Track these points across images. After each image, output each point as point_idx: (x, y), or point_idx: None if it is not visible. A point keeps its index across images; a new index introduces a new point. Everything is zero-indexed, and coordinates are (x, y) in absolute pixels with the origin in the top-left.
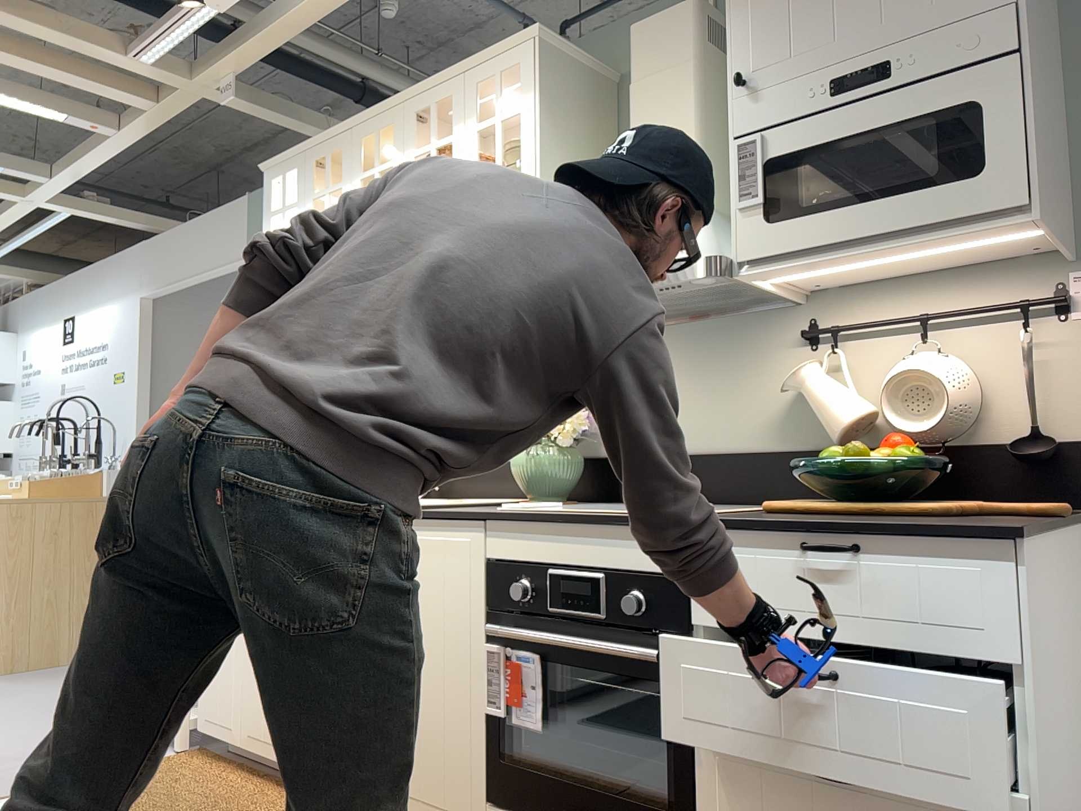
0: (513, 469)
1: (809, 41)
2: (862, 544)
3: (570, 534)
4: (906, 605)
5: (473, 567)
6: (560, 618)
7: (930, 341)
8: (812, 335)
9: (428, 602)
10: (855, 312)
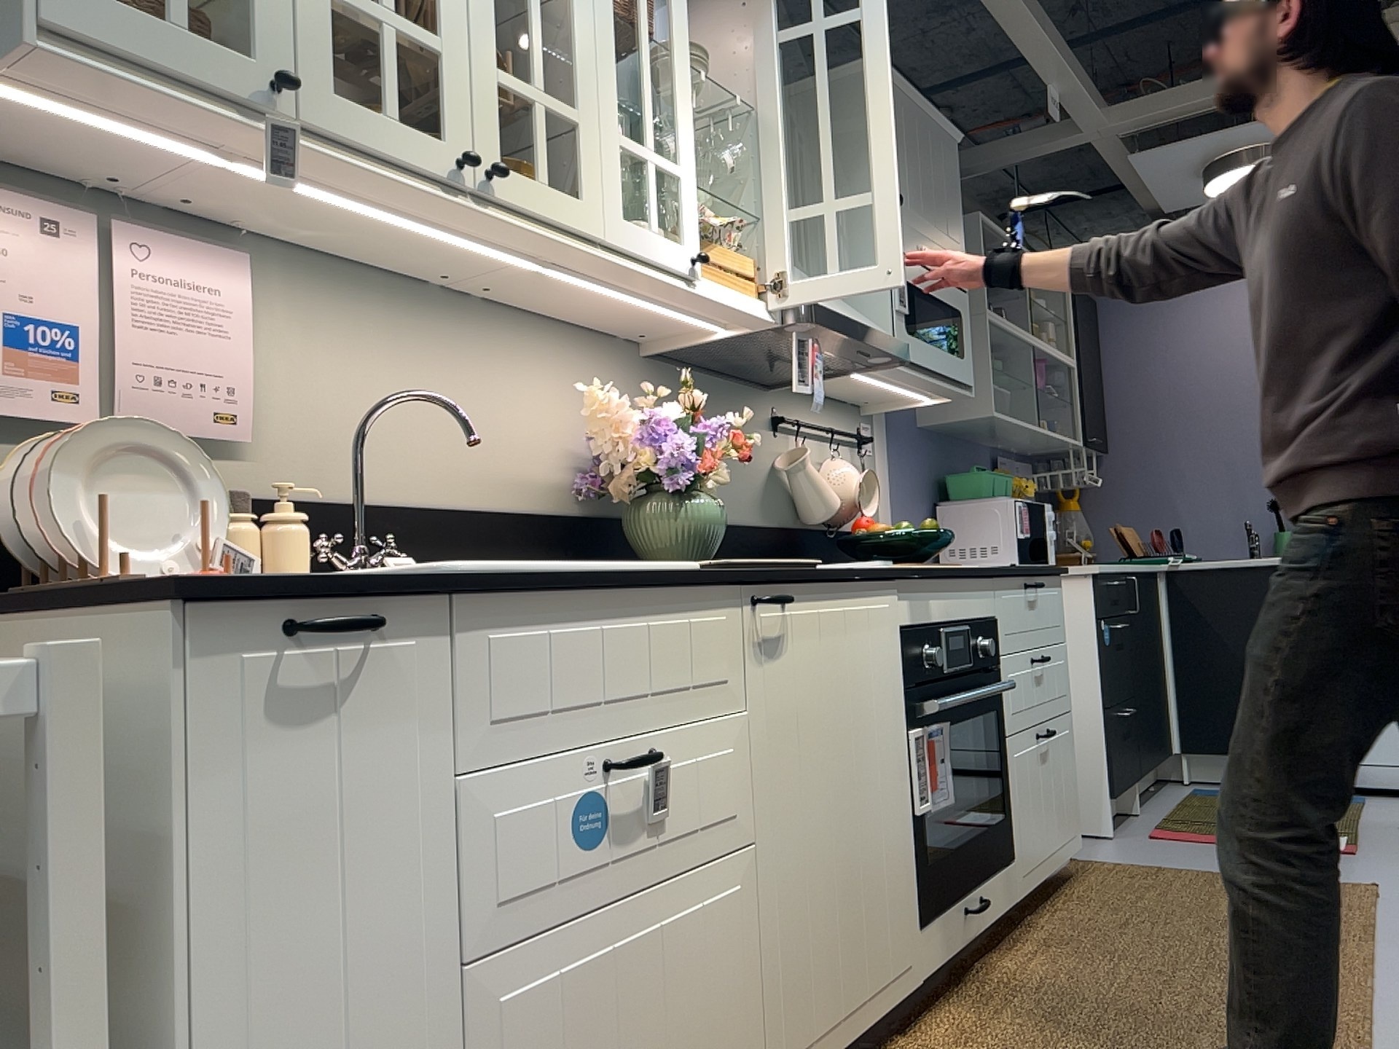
0: (681, 524)
1: (917, 206)
2: (1039, 582)
3: (950, 588)
4: (1049, 617)
5: (896, 639)
6: (950, 676)
7: (828, 449)
8: (785, 423)
9: (861, 699)
10: (796, 411)
